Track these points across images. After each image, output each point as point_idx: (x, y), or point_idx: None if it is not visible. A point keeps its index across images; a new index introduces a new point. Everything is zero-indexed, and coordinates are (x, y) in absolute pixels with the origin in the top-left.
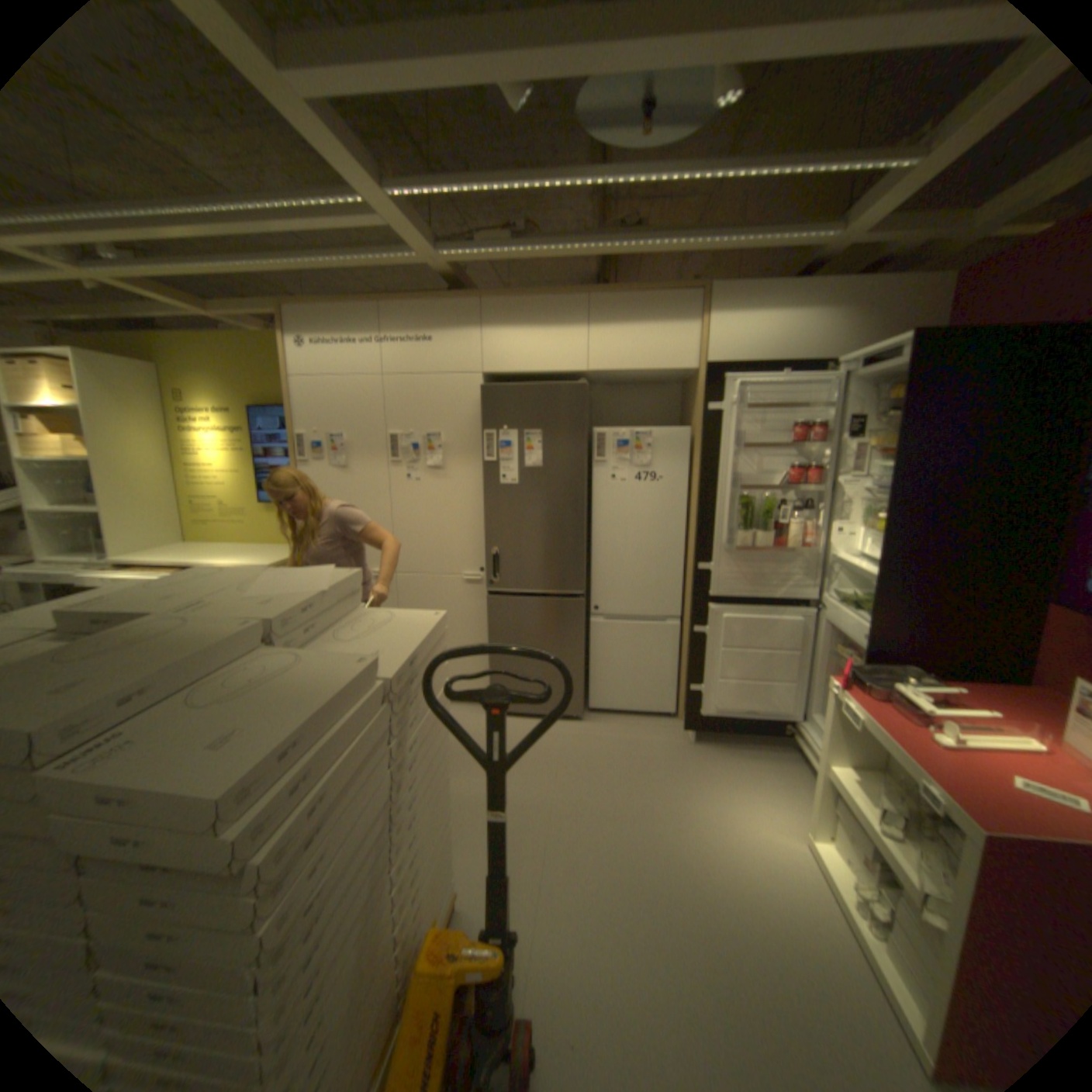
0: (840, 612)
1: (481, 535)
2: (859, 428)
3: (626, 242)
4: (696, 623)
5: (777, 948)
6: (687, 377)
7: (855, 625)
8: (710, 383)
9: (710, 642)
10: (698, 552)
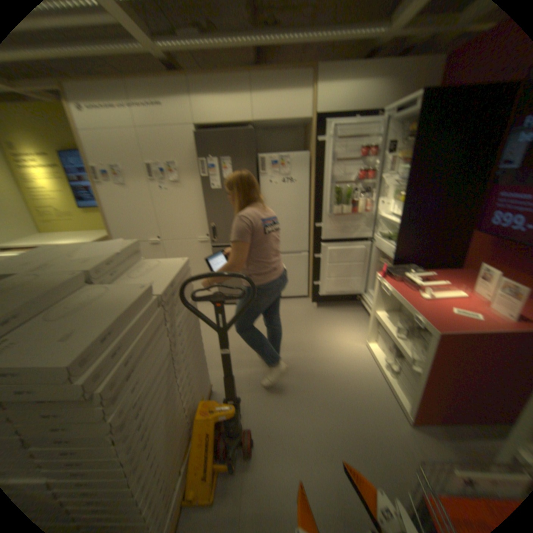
0: (382, 243)
1: (206, 218)
2: (394, 148)
3: (270, 38)
4: (316, 254)
5: (353, 388)
6: (307, 124)
7: (389, 248)
8: (319, 127)
9: (323, 262)
10: (316, 219)
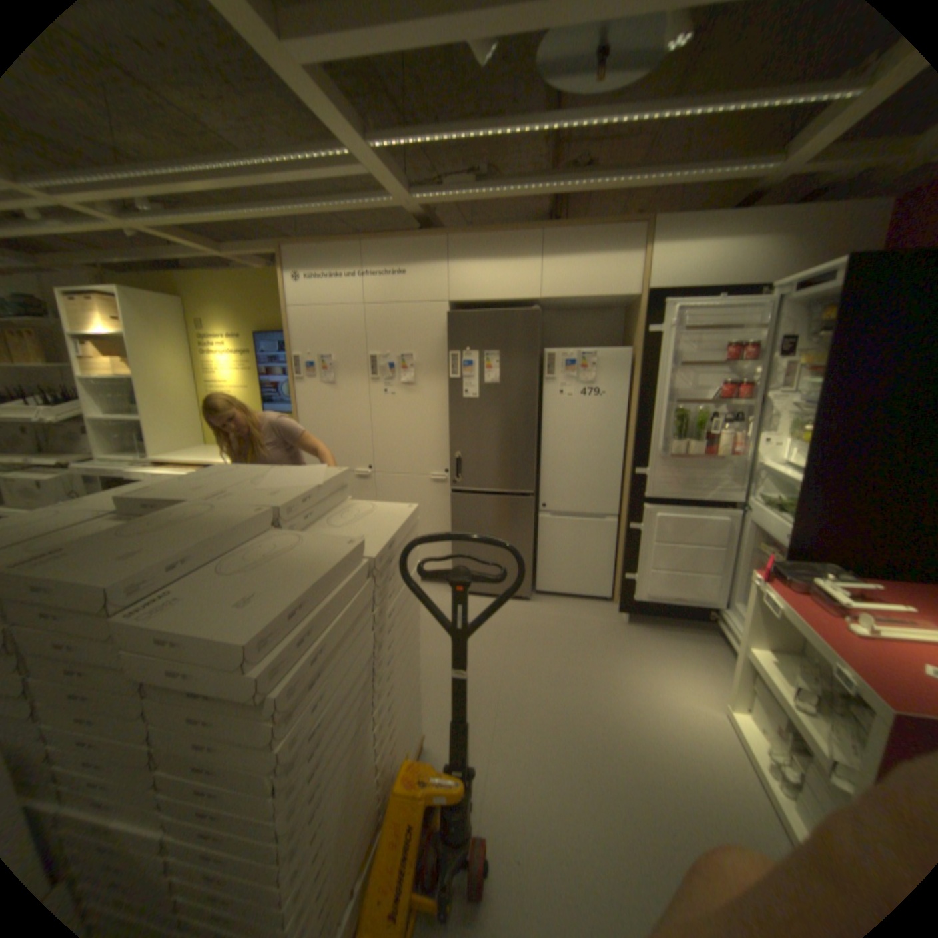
0: (765, 514)
1: (447, 442)
2: (790, 348)
3: (578, 181)
4: (632, 521)
5: (697, 799)
6: (630, 303)
7: (778, 525)
8: (651, 308)
9: (644, 538)
10: (636, 459)
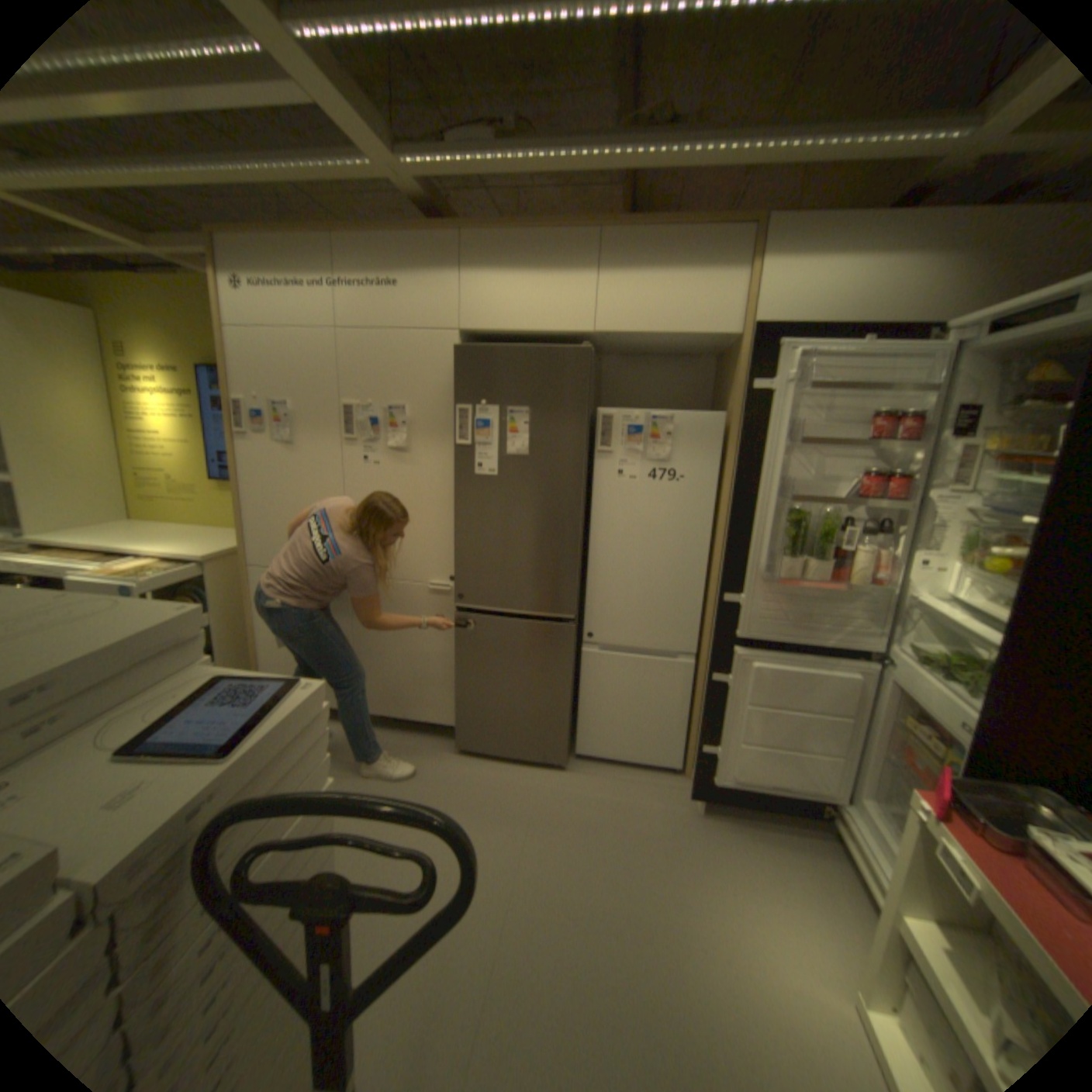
0: (920, 678)
1: (453, 536)
2: (969, 423)
3: (655, 144)
4: (716, 667)
5: None
6: (725, 347)
7: (945, 702)
8: (758, 353)
9: (733, 696)
10: (725, 576)
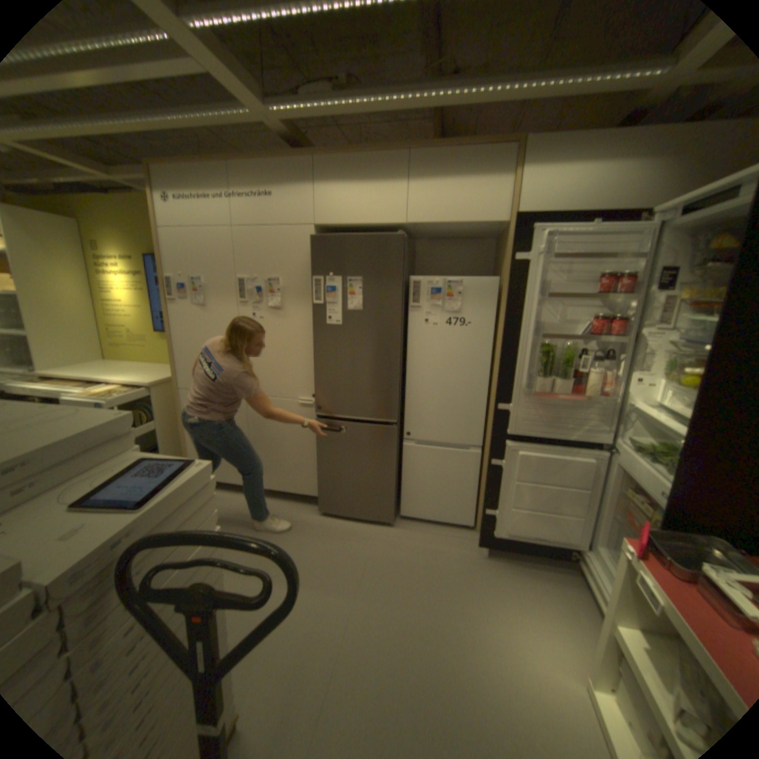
0: (635, 461)
1: (313, 367)
2: (669, 280)
3: (442, 89)
4: (494, 455)
5: None
6: (500, 231)
7: (651, 478)
8: (519, 234)
9: (505, 475)
10: (500, 392)
